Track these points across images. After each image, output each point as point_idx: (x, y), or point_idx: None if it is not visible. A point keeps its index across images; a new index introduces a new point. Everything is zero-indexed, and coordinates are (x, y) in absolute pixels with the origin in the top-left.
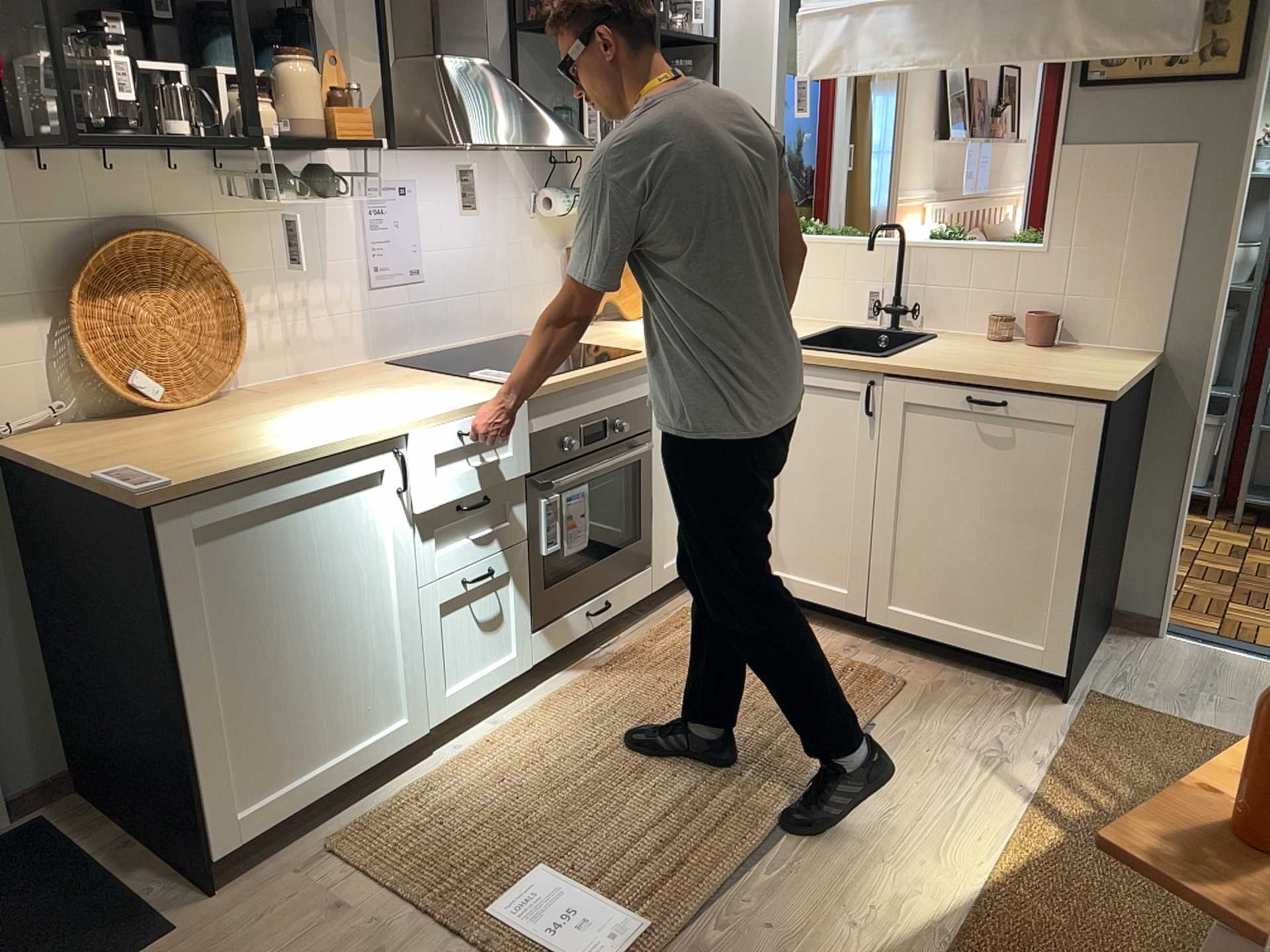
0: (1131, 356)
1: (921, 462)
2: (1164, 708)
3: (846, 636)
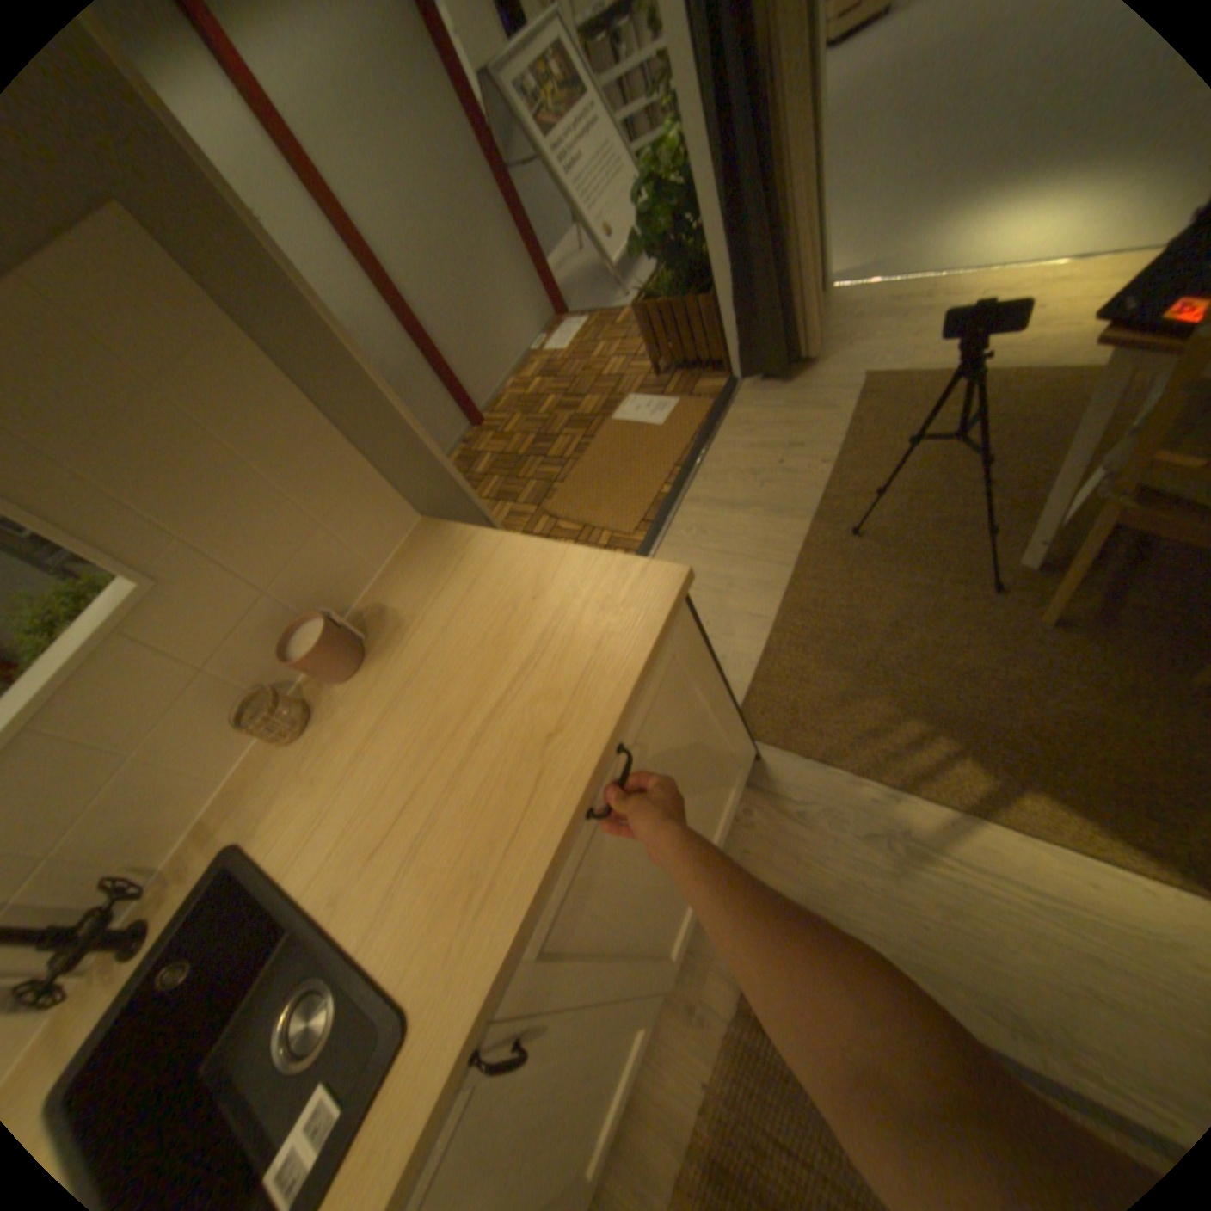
0: (436, 553)
1: (600, 923)
2: (742, 679)
3: (661, 1028)
